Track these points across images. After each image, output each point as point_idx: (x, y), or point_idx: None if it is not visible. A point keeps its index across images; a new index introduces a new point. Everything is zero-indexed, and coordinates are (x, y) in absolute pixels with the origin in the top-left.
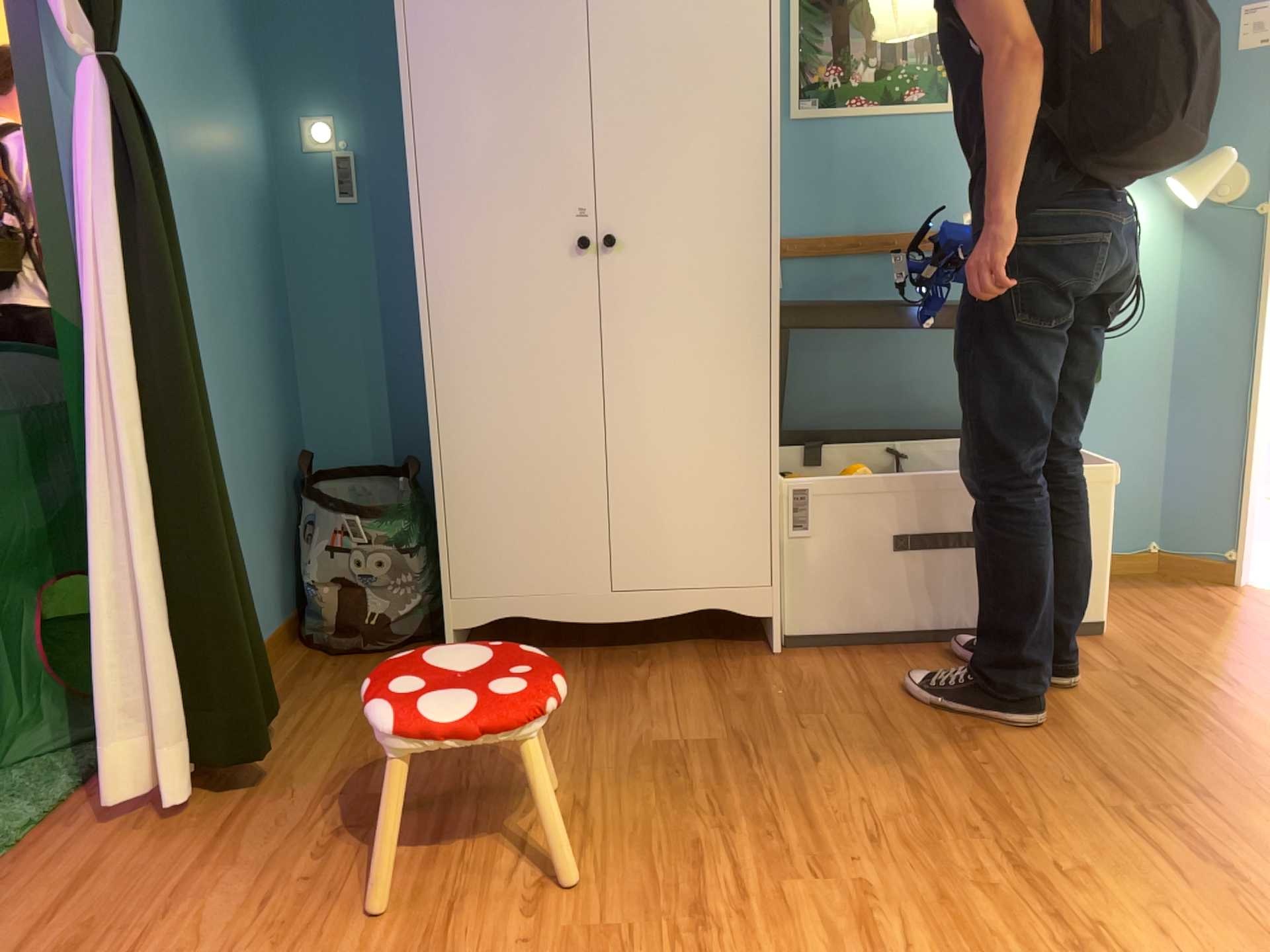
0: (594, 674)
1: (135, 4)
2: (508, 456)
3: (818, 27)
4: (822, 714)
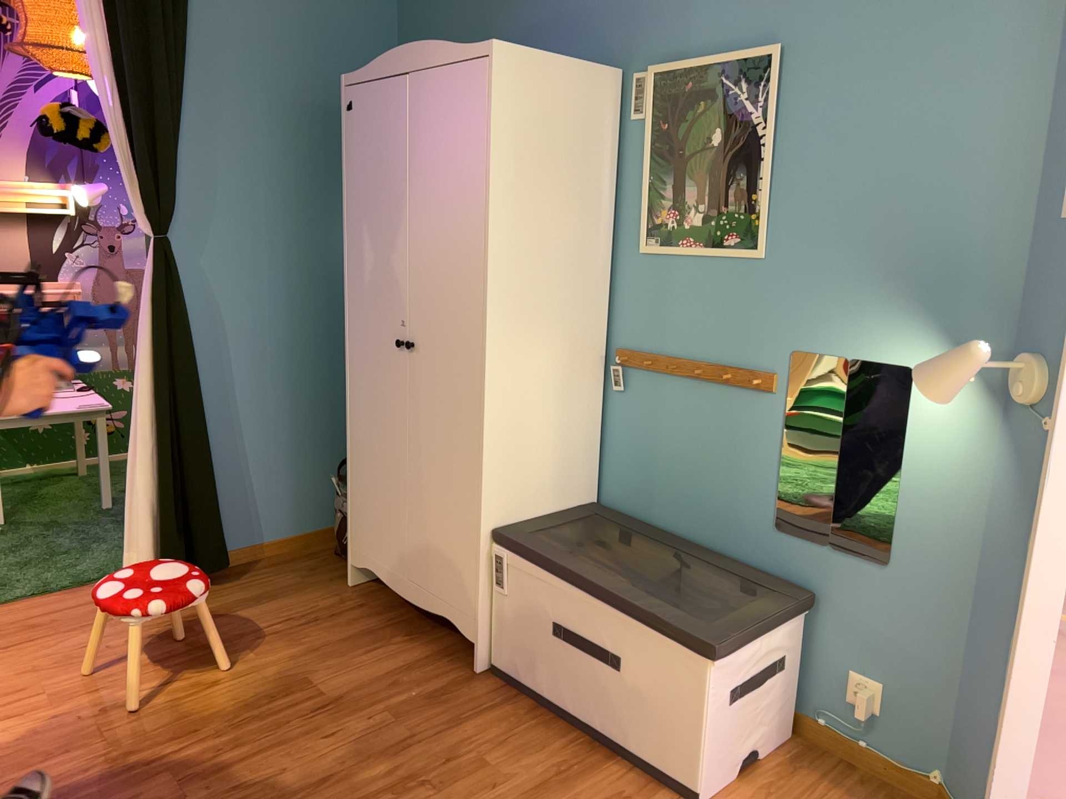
0: (381, 627)
1: (245, 188)
2: (371, 467)
3: (663, 176)
4: (403, 720)
